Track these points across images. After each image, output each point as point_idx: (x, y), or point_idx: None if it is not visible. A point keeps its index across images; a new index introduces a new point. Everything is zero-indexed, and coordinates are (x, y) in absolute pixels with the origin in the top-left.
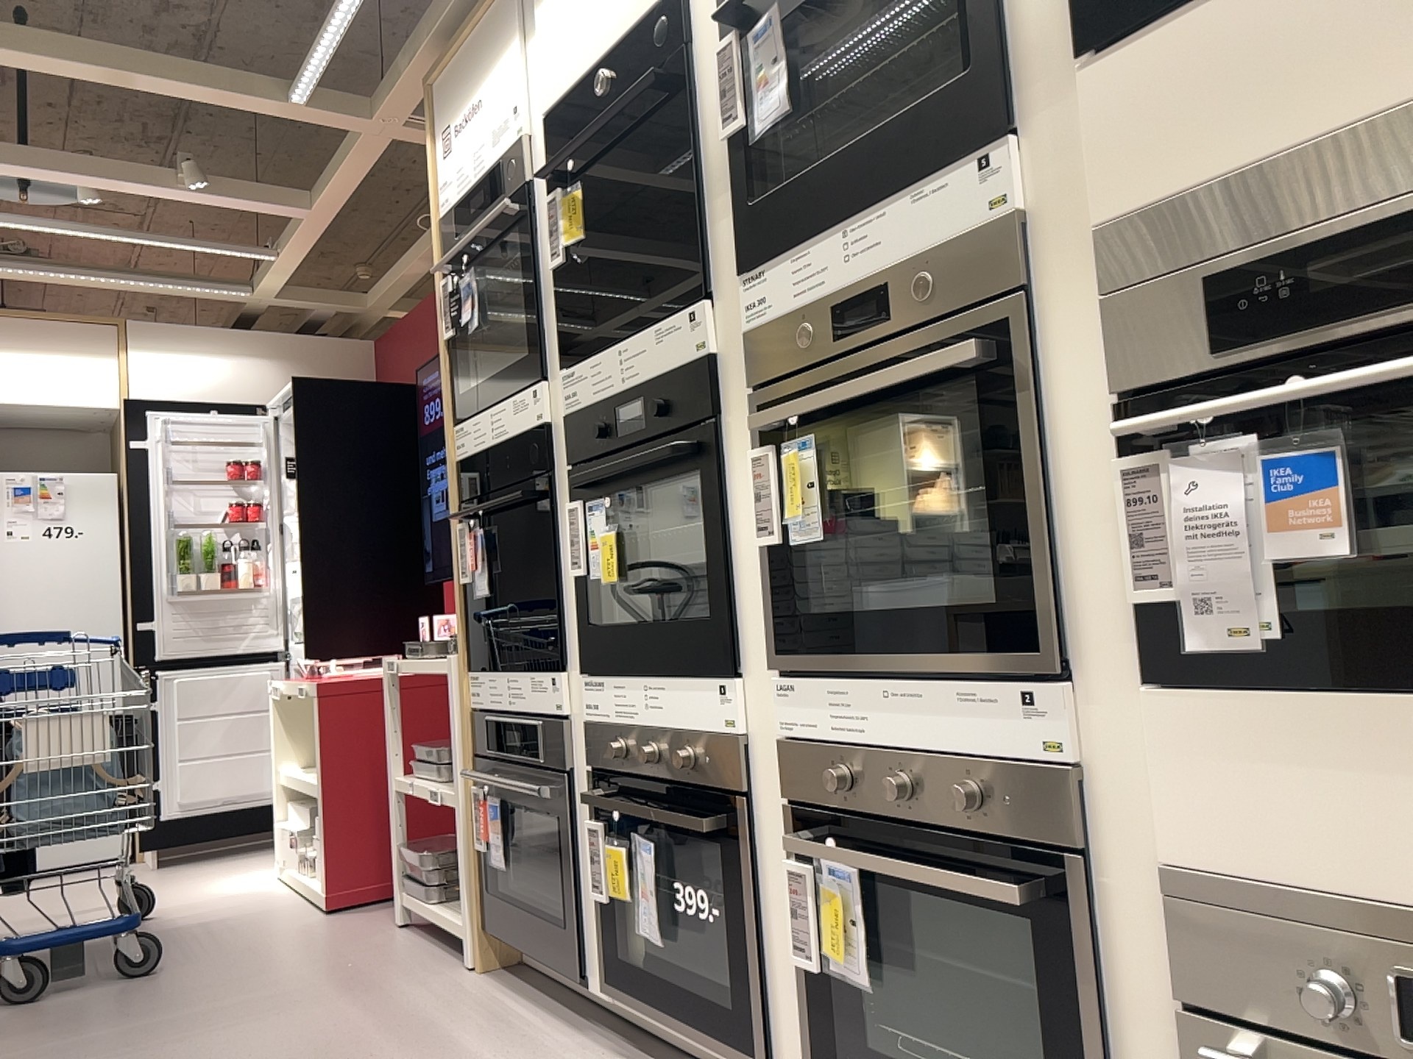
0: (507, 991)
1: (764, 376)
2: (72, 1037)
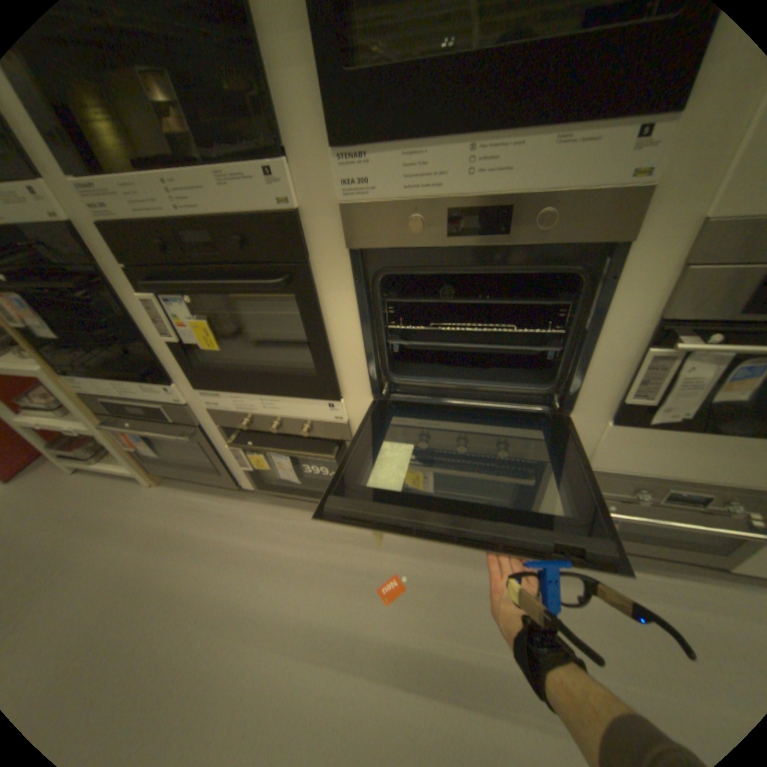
0: (182, 493)
1: (366, 245)
2: None
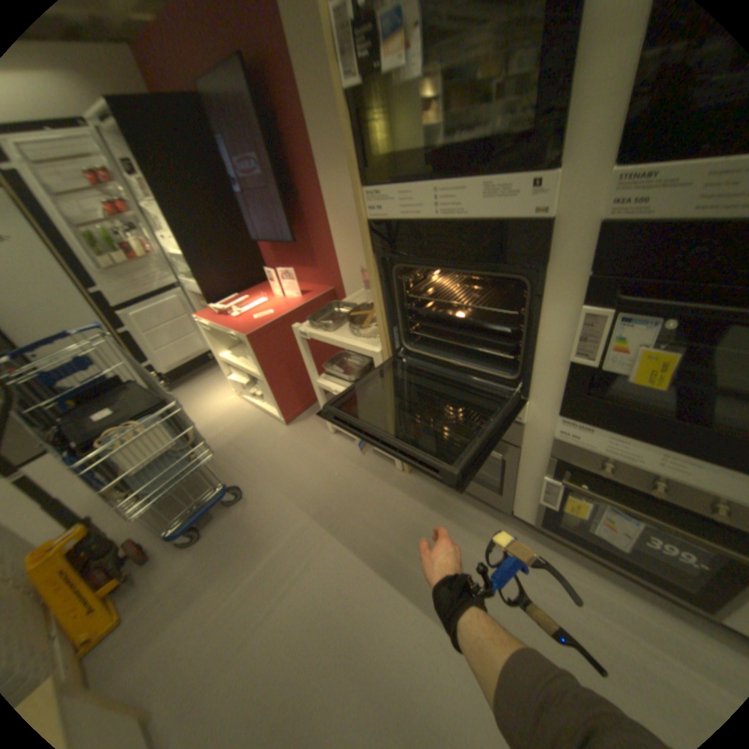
0: (435, 489)
1: None
2: (245, 575)
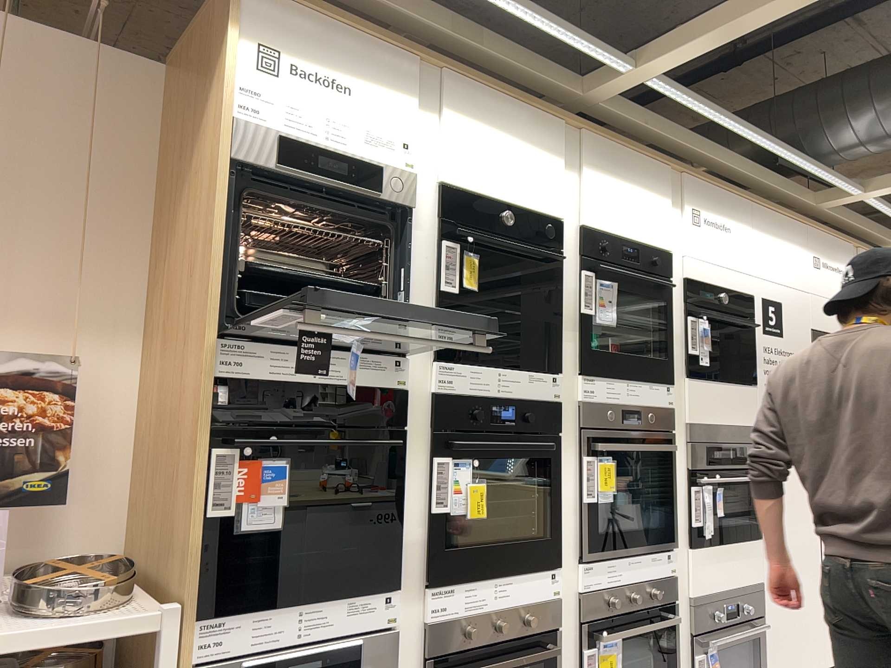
0: None
1: (583, 421)
2: None
